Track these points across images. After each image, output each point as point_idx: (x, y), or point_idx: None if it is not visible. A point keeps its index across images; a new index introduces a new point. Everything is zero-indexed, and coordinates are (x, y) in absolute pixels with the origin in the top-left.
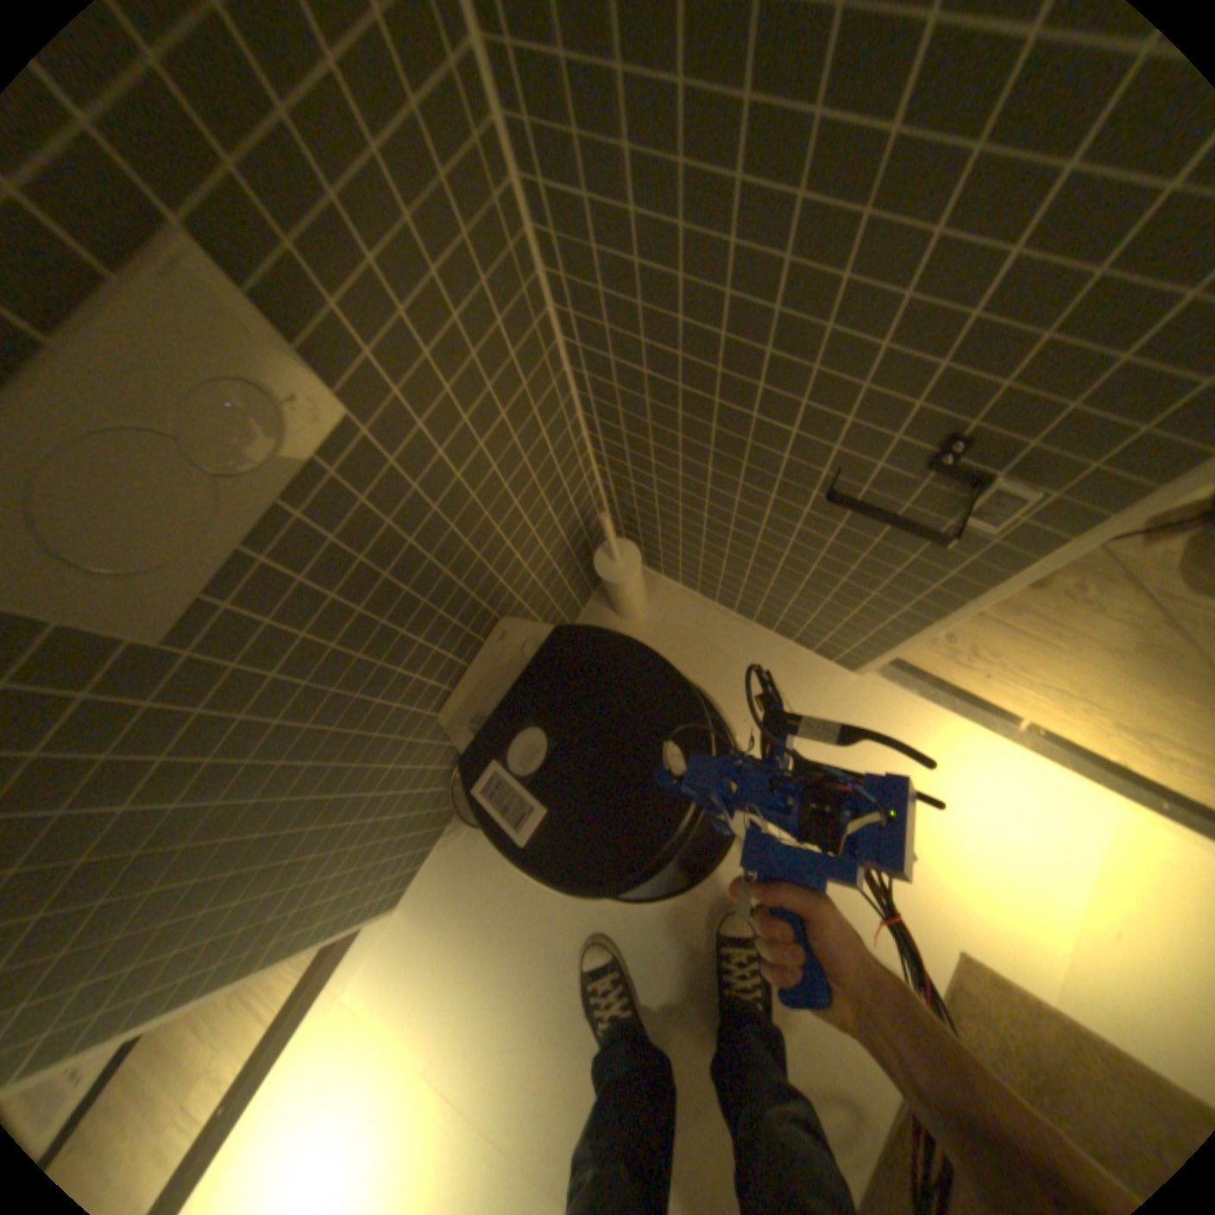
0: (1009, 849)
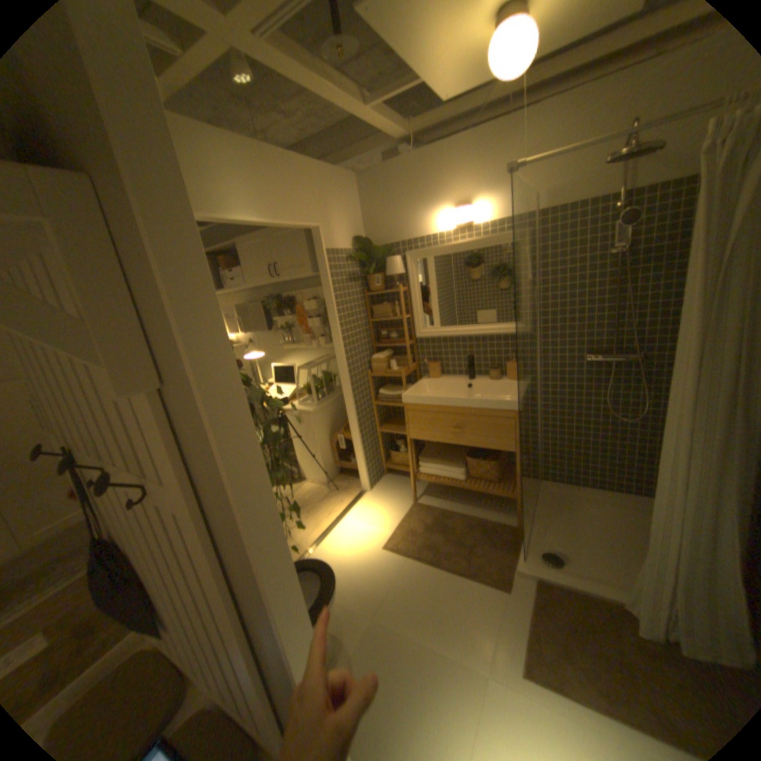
0: (353, 539)
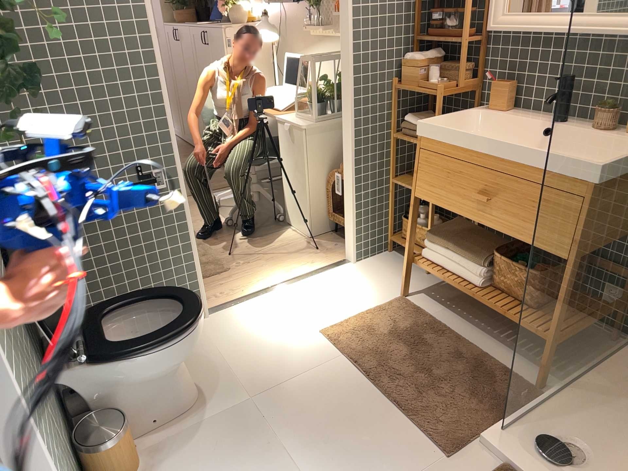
0: (296, 309)
